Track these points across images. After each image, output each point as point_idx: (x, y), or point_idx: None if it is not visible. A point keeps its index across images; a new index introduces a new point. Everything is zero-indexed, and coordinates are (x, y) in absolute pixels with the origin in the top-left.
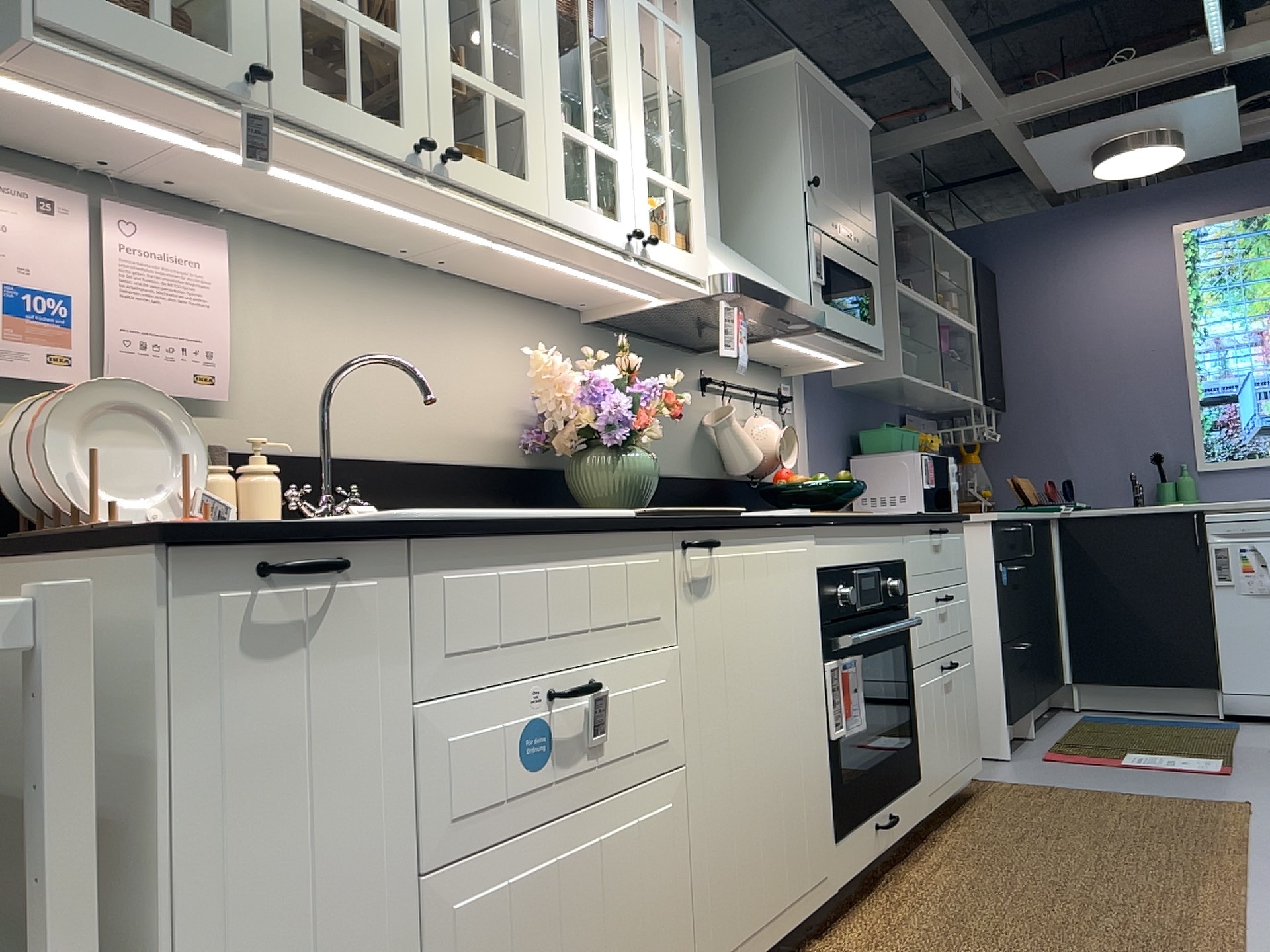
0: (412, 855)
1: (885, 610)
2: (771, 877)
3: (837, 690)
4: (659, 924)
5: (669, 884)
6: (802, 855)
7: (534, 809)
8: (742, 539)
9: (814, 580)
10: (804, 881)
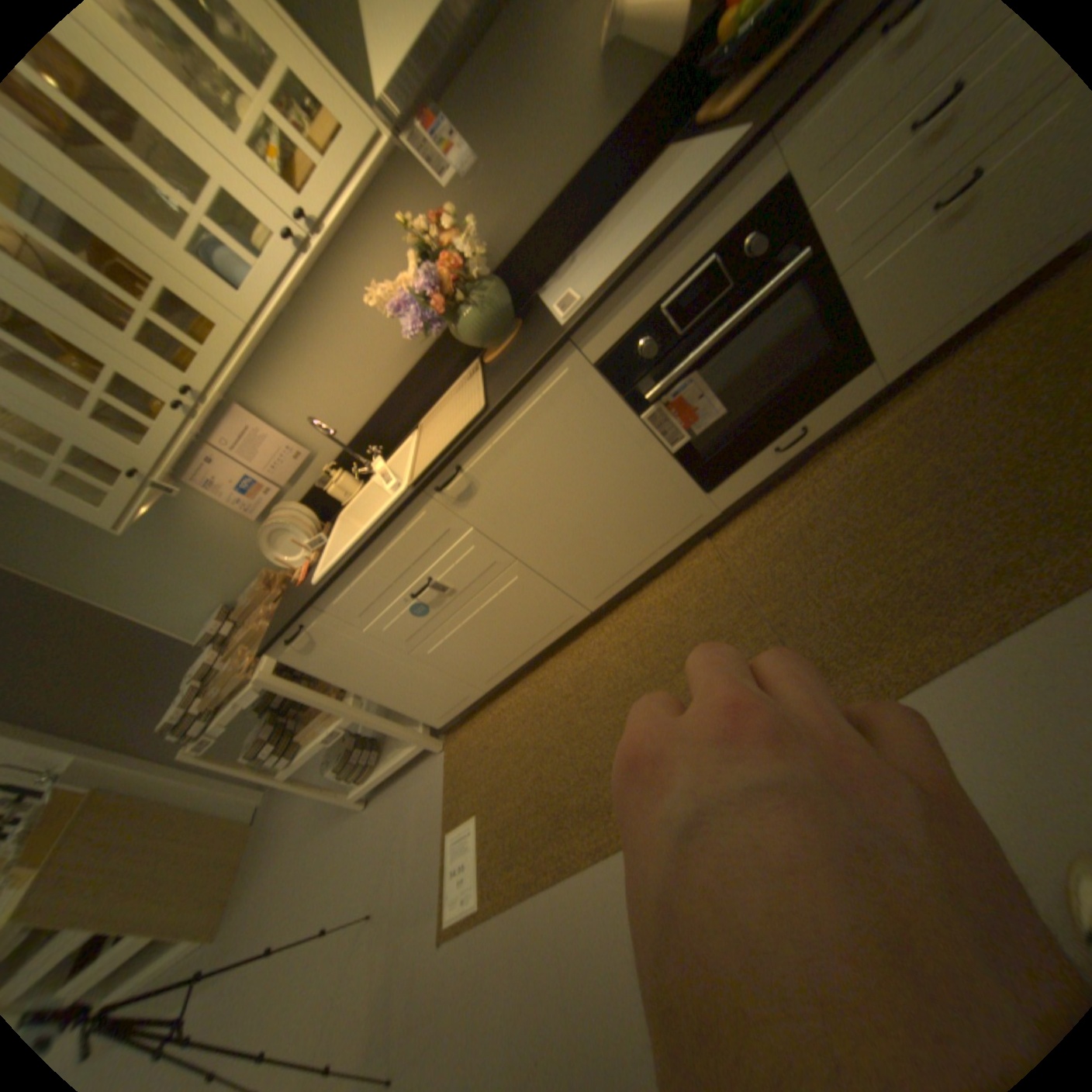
0: (403, 650)
1: (749, 275)
2: (630, 549)
3: (663, 422)
4: (542, 607)
5: (539, 595)
6: (662, 524)
7: (440, 619)
8: (485, 438)
9: (590, 381)
10: (670, 532)
